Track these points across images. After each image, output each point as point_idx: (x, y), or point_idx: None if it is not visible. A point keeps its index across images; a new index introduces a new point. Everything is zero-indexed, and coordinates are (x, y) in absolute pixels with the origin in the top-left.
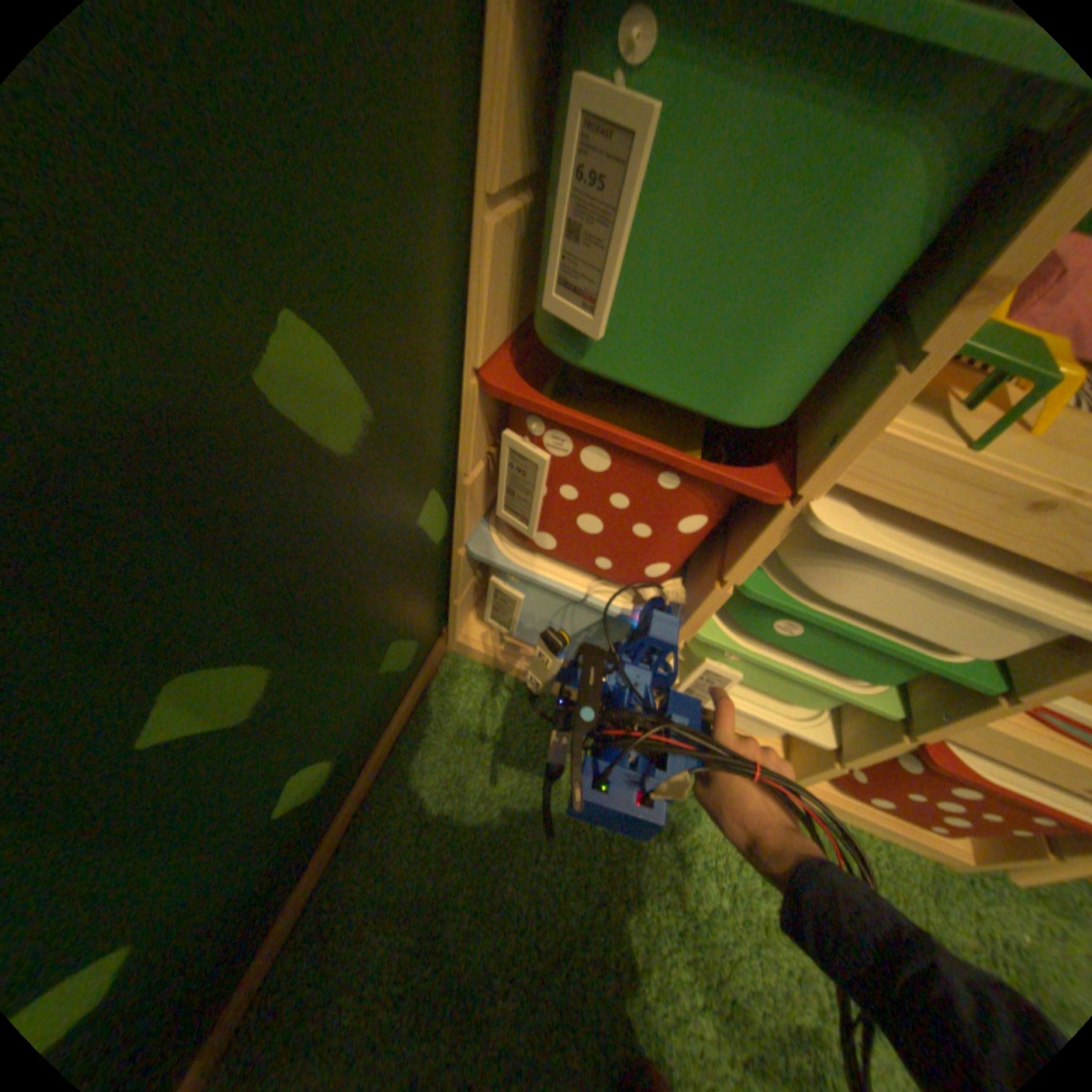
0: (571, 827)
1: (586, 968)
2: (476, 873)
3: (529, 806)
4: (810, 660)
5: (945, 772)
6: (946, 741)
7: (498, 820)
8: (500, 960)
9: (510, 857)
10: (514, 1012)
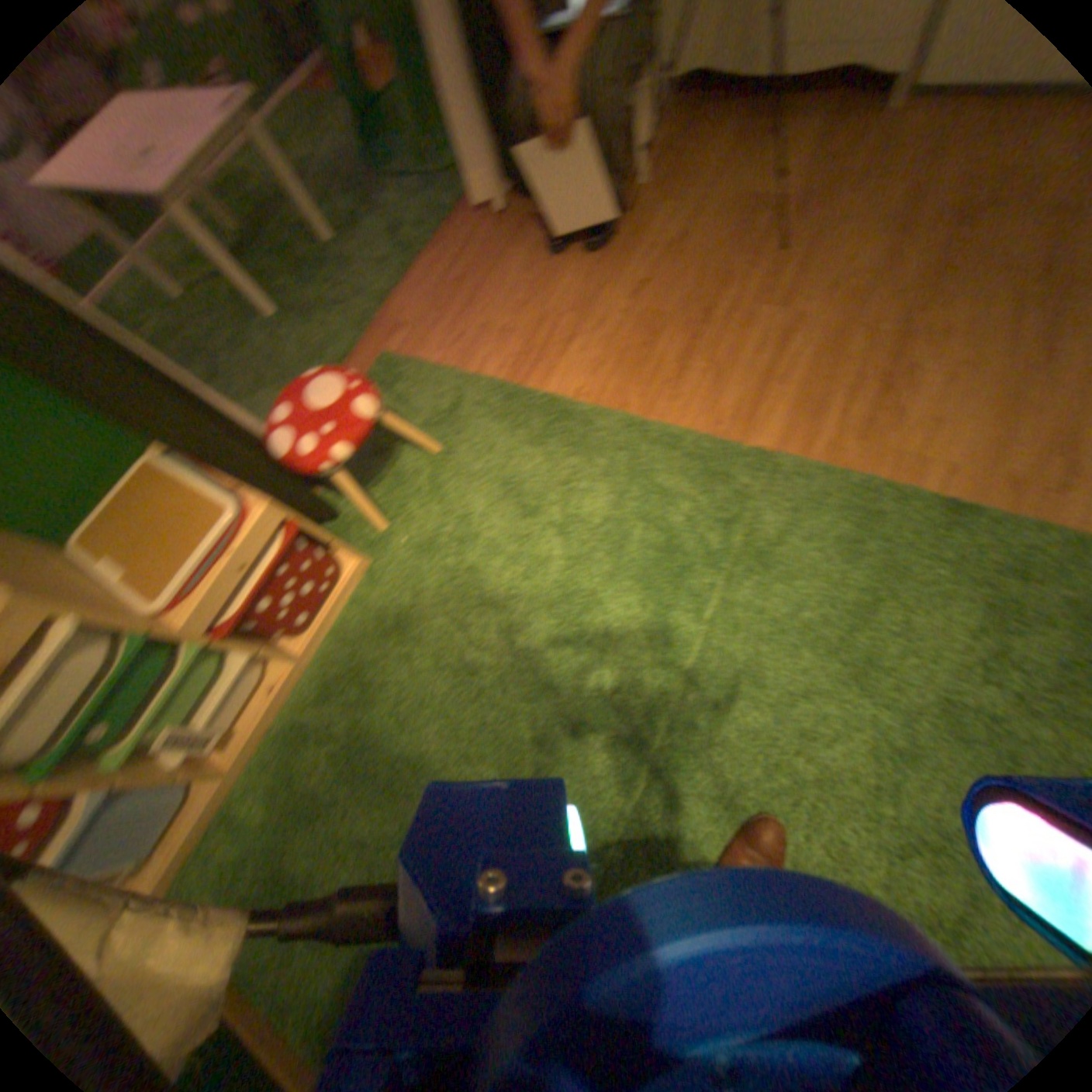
0: (275, 824)
1: (335, 831)
2: (277, 900)
3: (257, 854)
4: (119, 718)
5: (244, 614)
6: (211, 623)
7: (257, 879)
8: (317, 889)
9: (276, 874)
10: (338, 883)
